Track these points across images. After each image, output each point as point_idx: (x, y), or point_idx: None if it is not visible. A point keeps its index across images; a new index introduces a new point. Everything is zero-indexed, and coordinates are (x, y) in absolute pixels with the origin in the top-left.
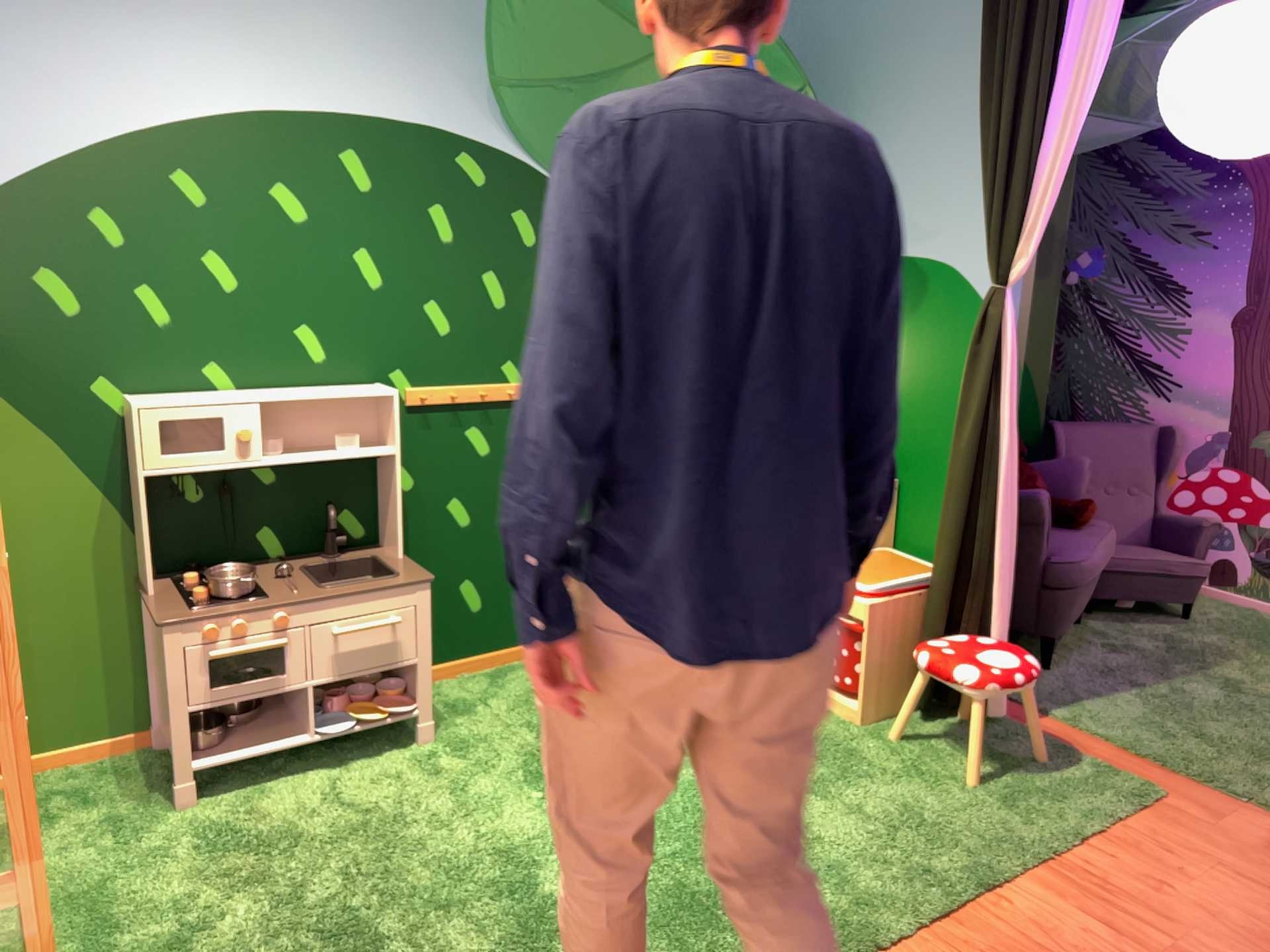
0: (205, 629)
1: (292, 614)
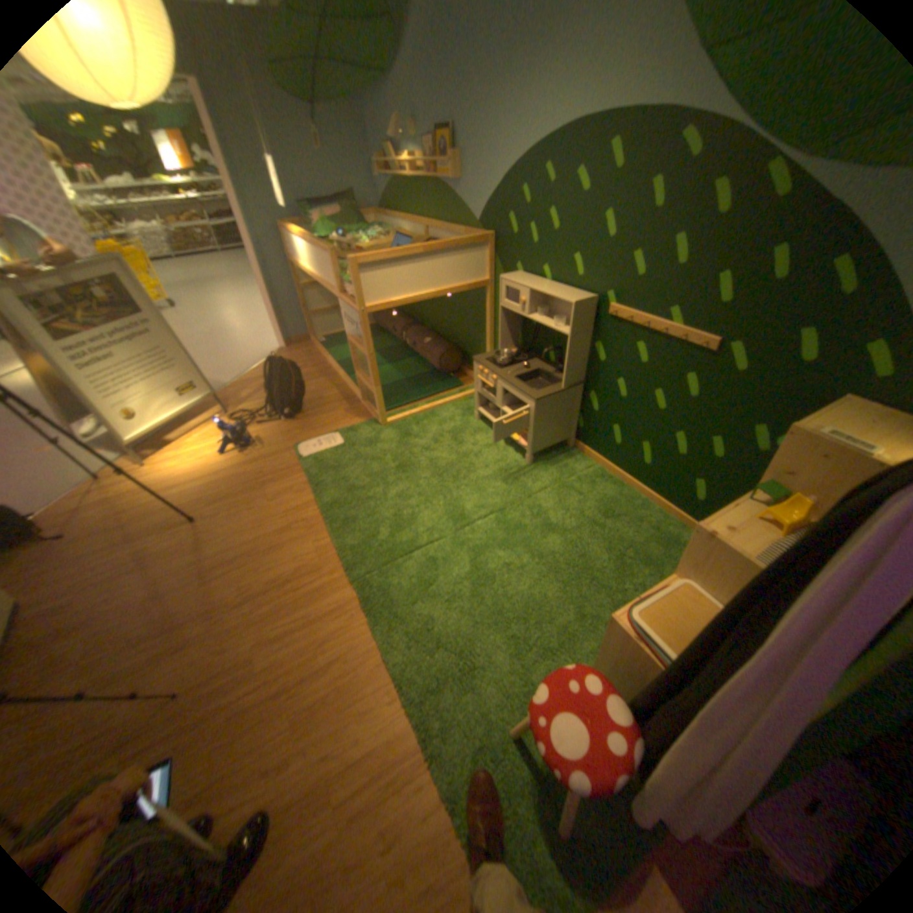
0: (478, 368)
1: (495, 380)
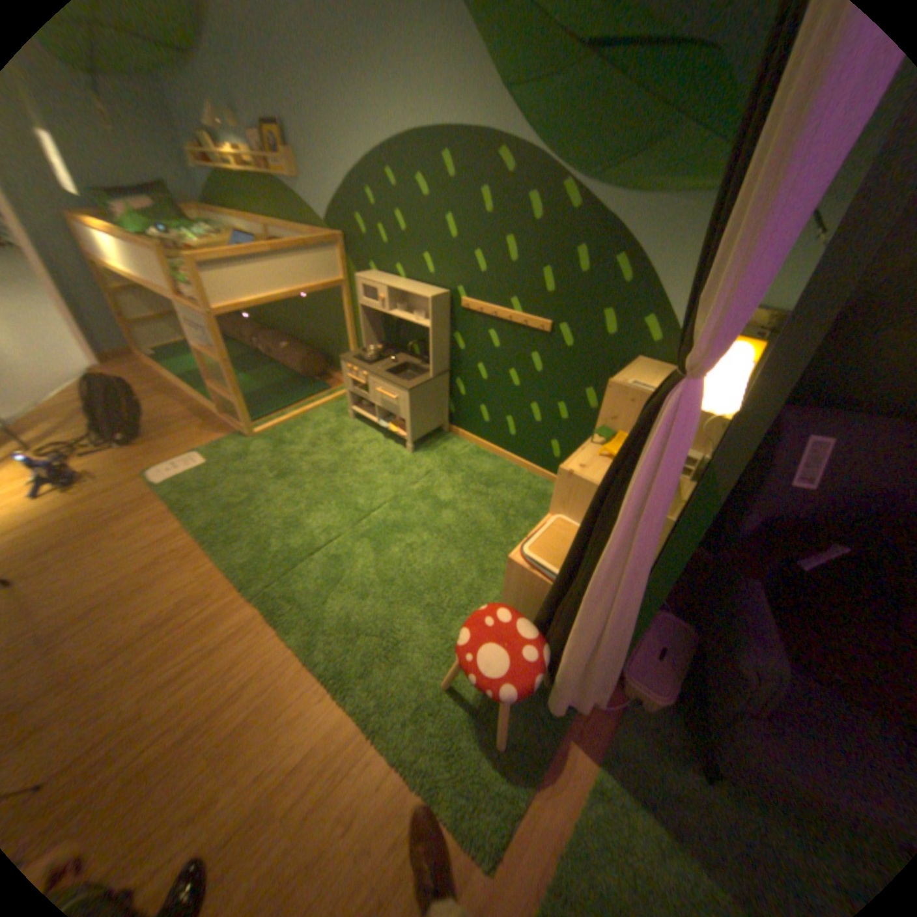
0: (348, 367)
1: (368, 376)
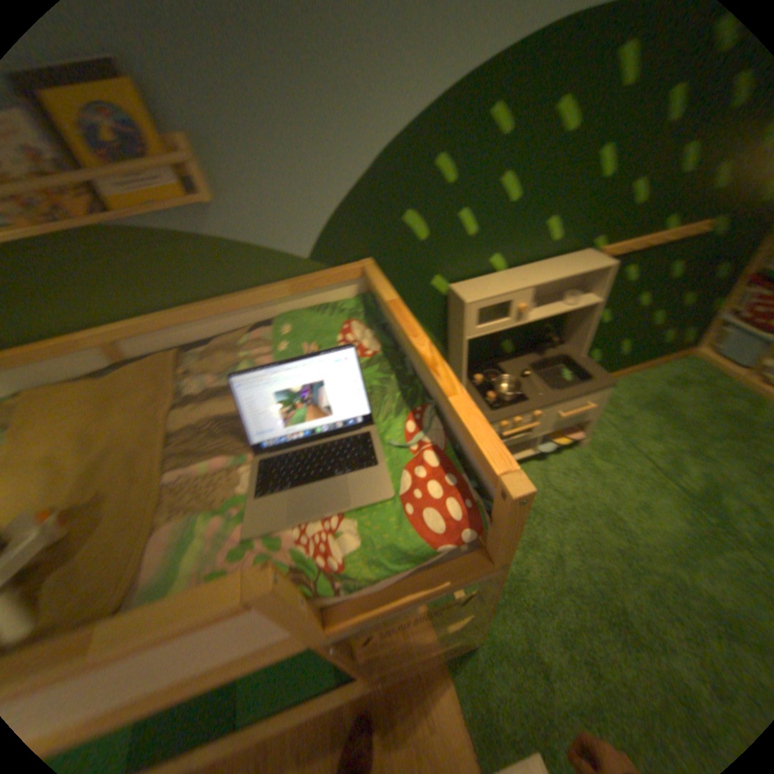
0: (502, 424)
1: (543, 411)
